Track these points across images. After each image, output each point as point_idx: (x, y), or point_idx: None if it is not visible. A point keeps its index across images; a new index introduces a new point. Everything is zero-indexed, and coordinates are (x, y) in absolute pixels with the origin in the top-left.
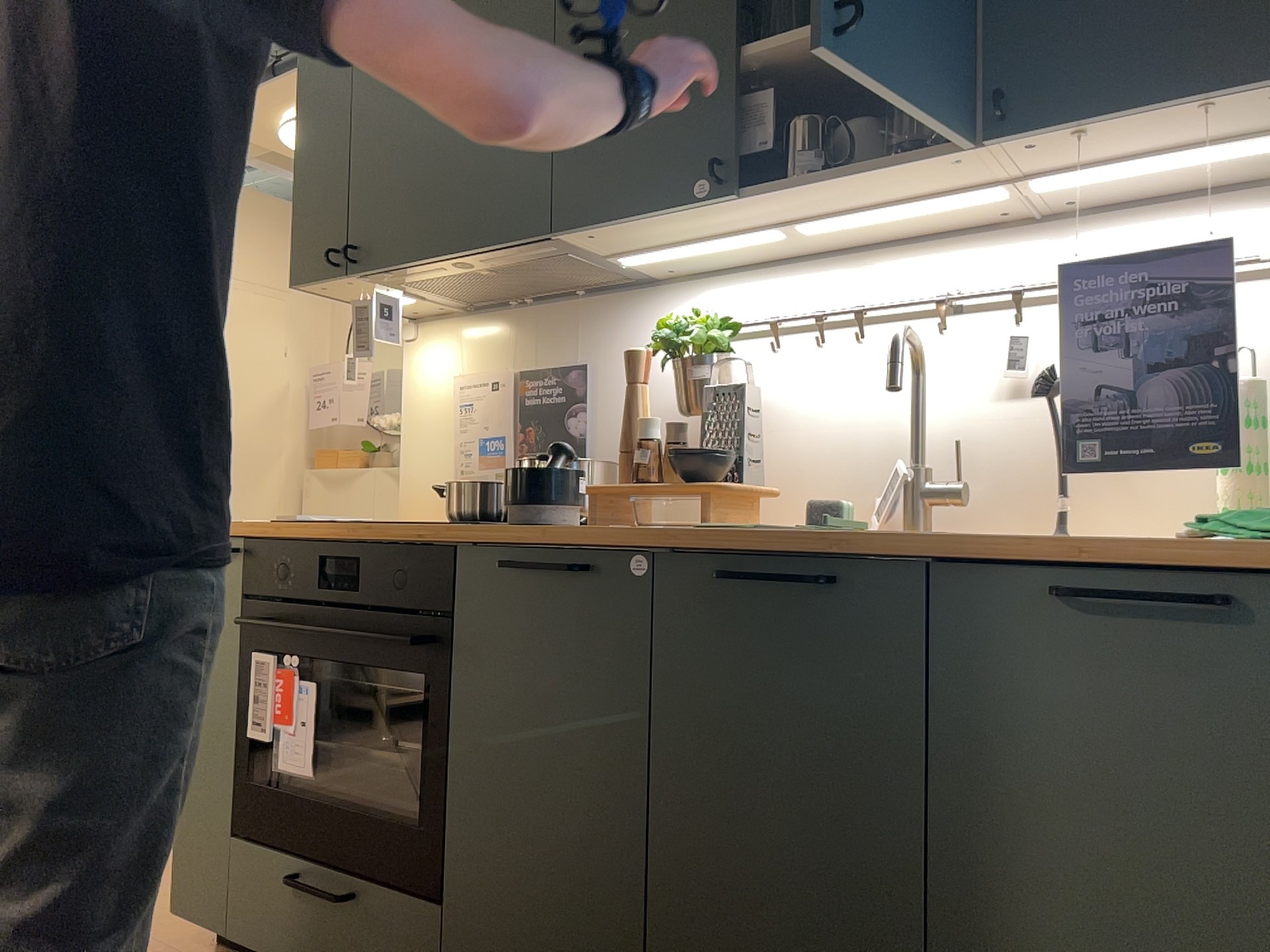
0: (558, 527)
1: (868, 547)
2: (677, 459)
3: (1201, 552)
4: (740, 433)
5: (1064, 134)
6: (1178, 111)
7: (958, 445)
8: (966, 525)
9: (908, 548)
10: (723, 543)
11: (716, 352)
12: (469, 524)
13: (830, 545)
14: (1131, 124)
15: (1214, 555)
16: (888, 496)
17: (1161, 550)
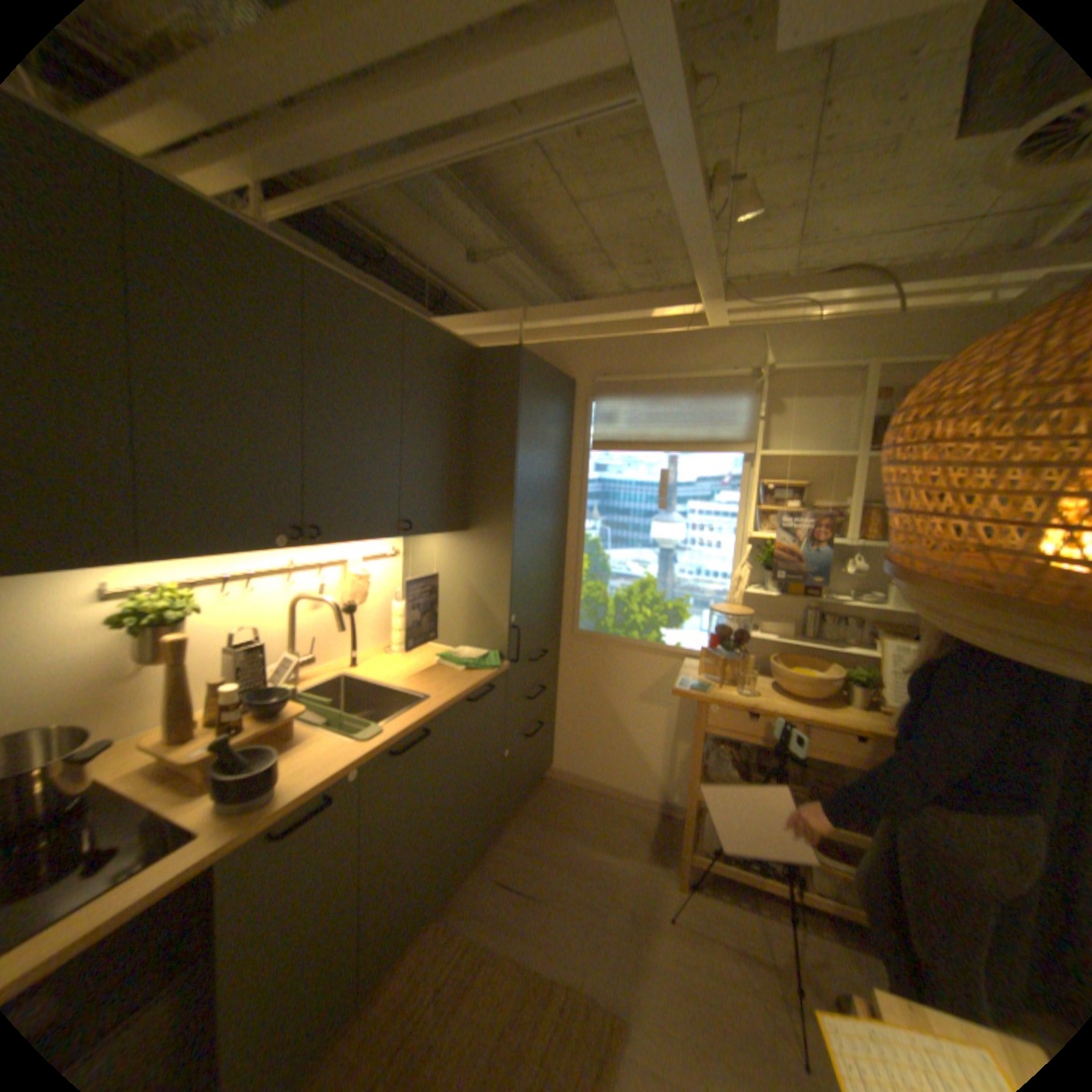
0: (278, 790)
1: (436, 713)
2: (252, 707)
3: (490, 678)
4: (257, 673)
5: (413, 536)
6: (434, 534)
7: (316, 640)
8: (298, 671)
9: (445, 708)
10: (394, 740)
11: (180, 616)
12: (189, 841)
13: (426, 719)
14: (423, 534)
15: (486, 677)
16: (279, 672)
17: (478, 680)
